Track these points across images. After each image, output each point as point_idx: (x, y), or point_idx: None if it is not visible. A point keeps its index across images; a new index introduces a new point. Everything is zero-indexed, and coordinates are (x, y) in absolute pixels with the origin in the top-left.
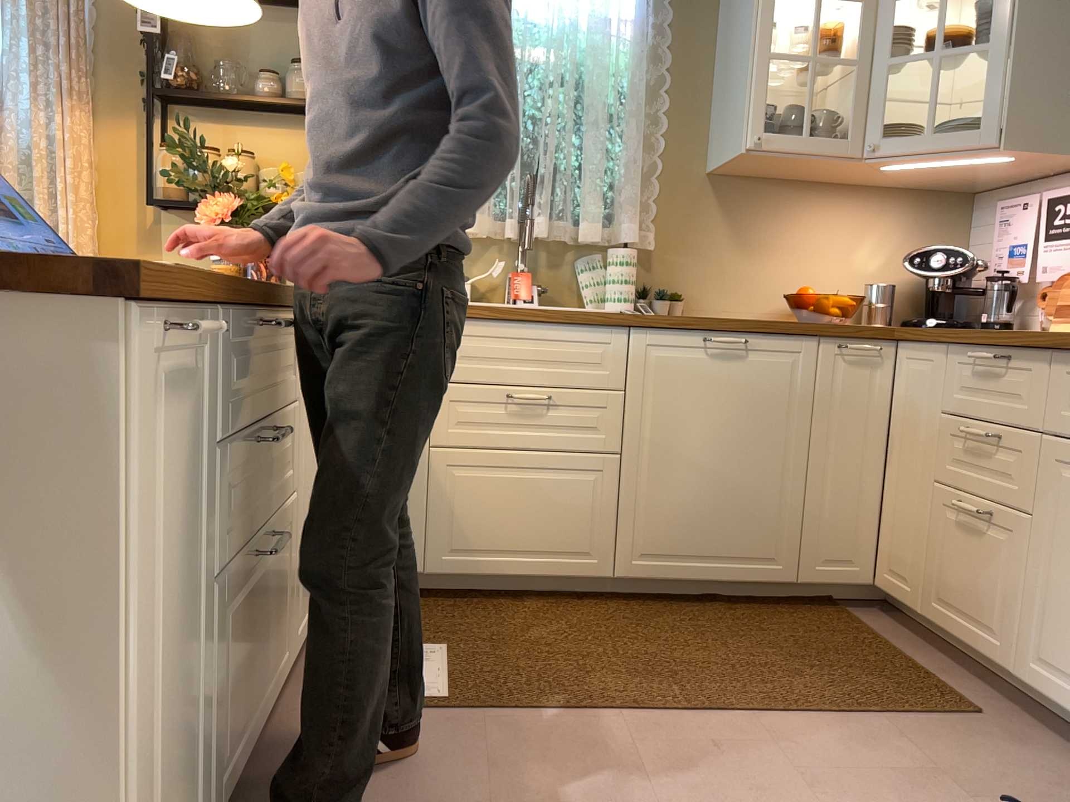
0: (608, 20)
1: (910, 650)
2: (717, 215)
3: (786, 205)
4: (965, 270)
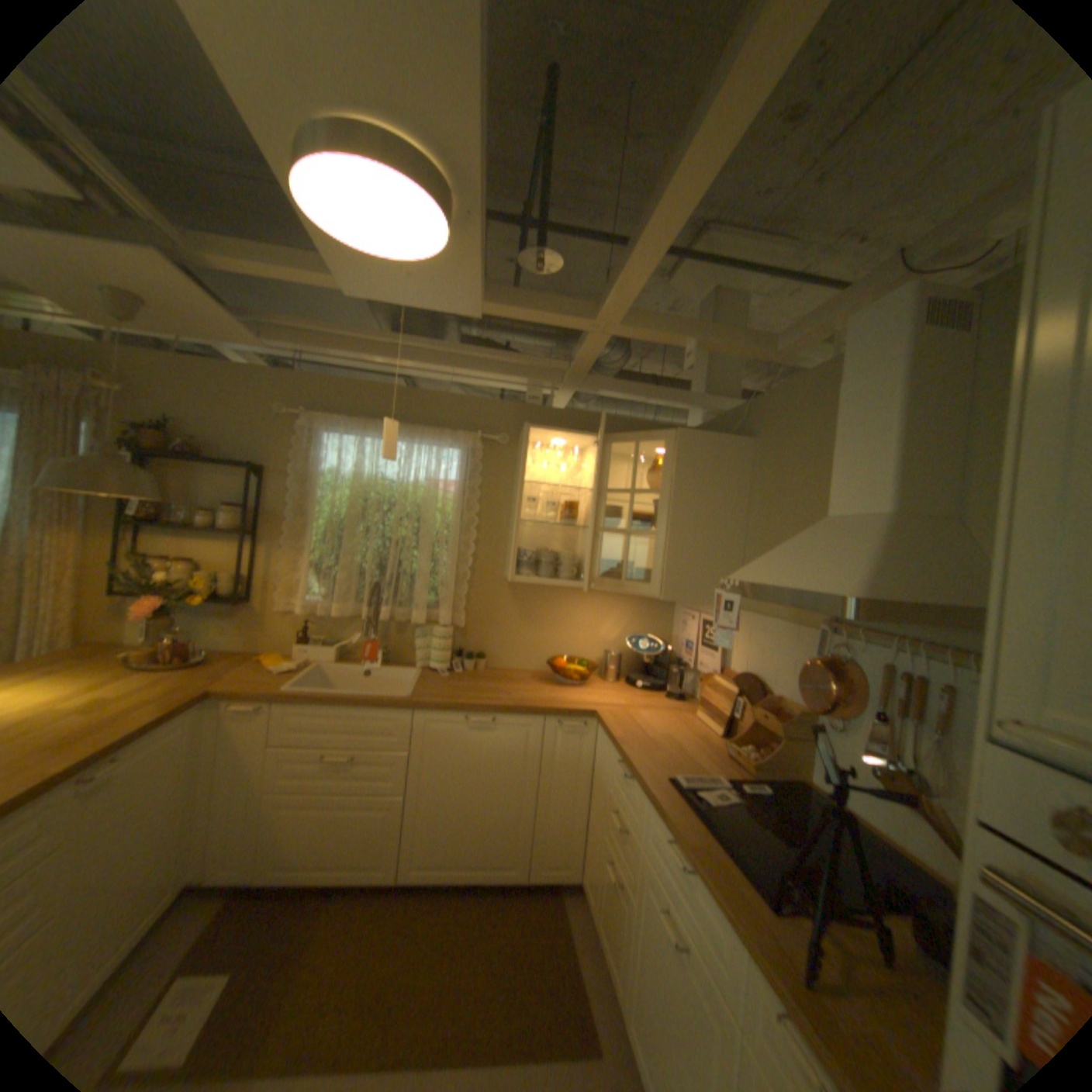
0: (440, 483)
1: (586, 961)
2: (511, 603)
3: (556, 599)
4: (661, 653)
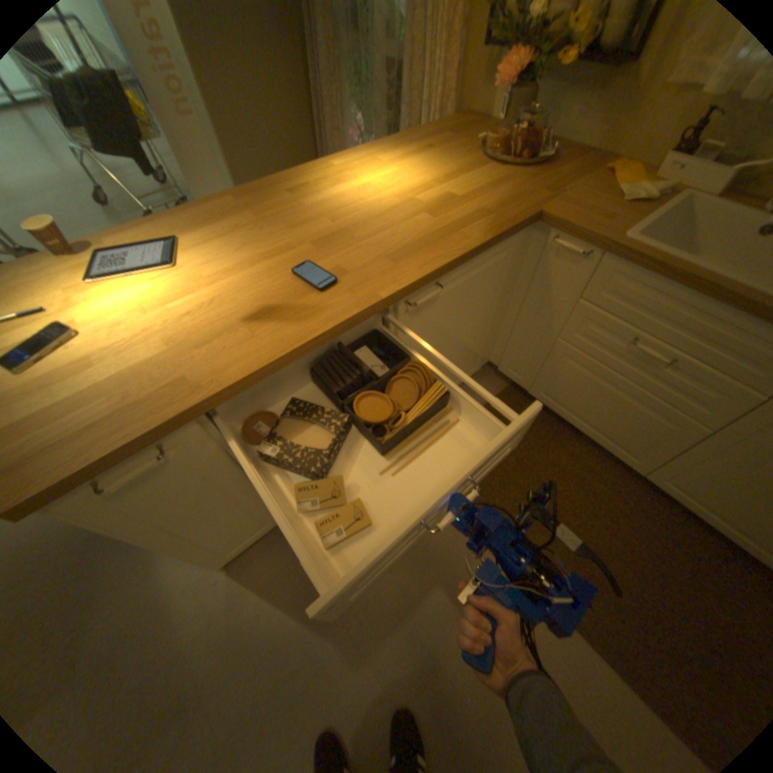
0: None
1: None
2: None
3: None
4: None
